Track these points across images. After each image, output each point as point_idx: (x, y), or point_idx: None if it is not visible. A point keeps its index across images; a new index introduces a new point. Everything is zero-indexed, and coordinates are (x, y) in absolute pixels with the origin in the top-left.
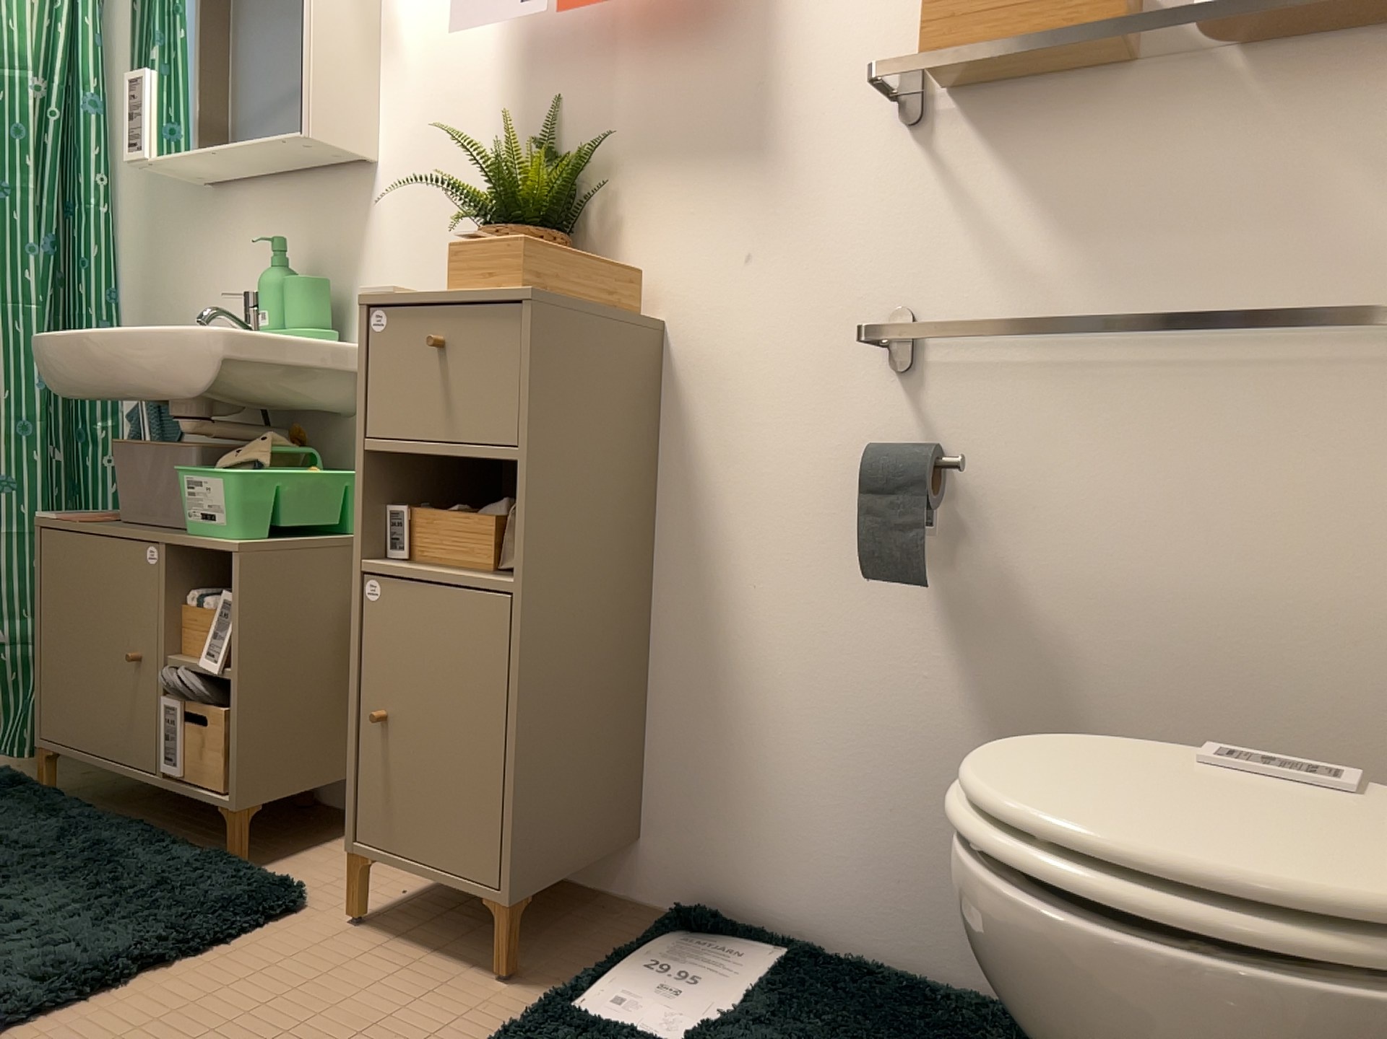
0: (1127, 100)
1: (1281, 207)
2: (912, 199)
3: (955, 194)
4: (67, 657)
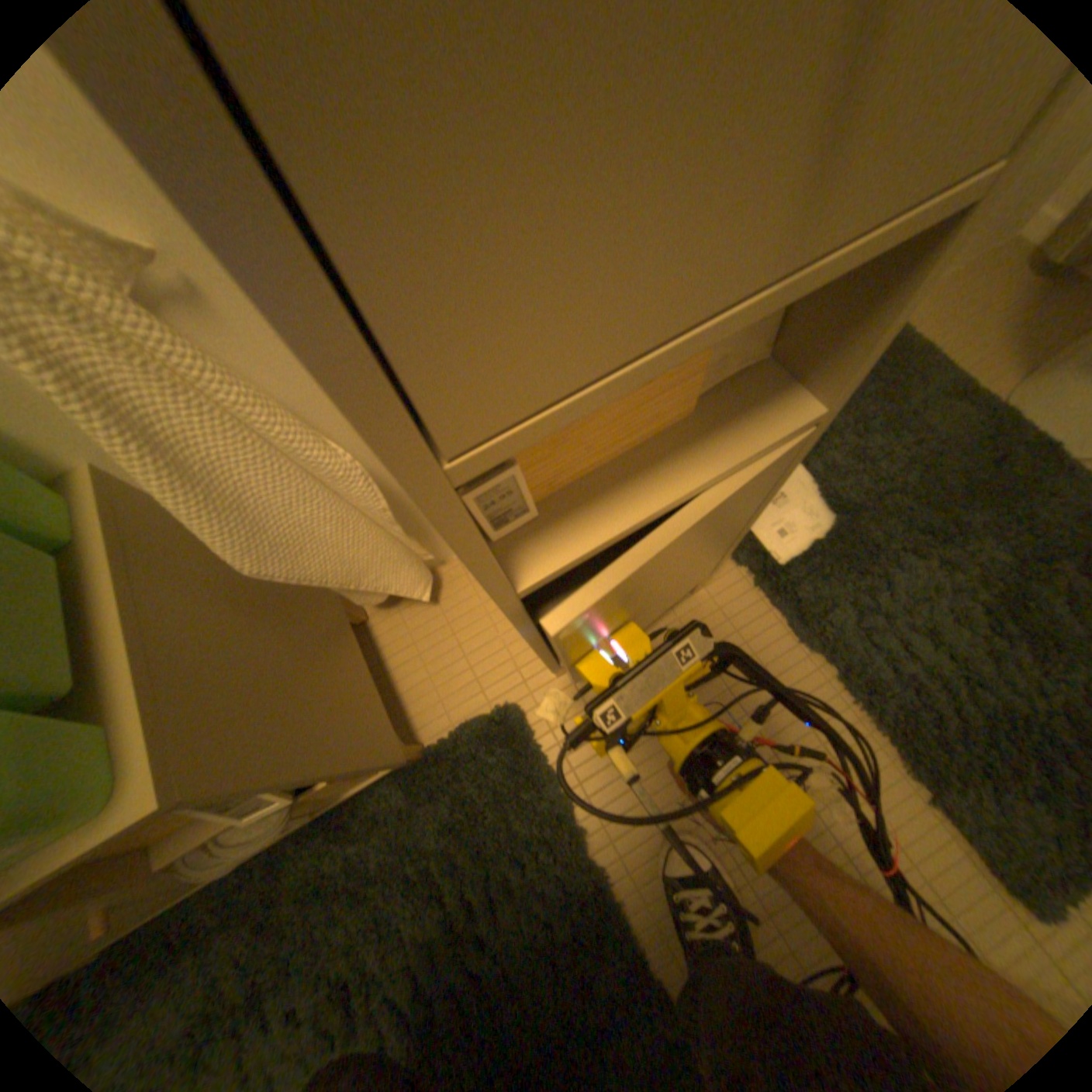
0: None
1: None
2: None
3: None
4: None
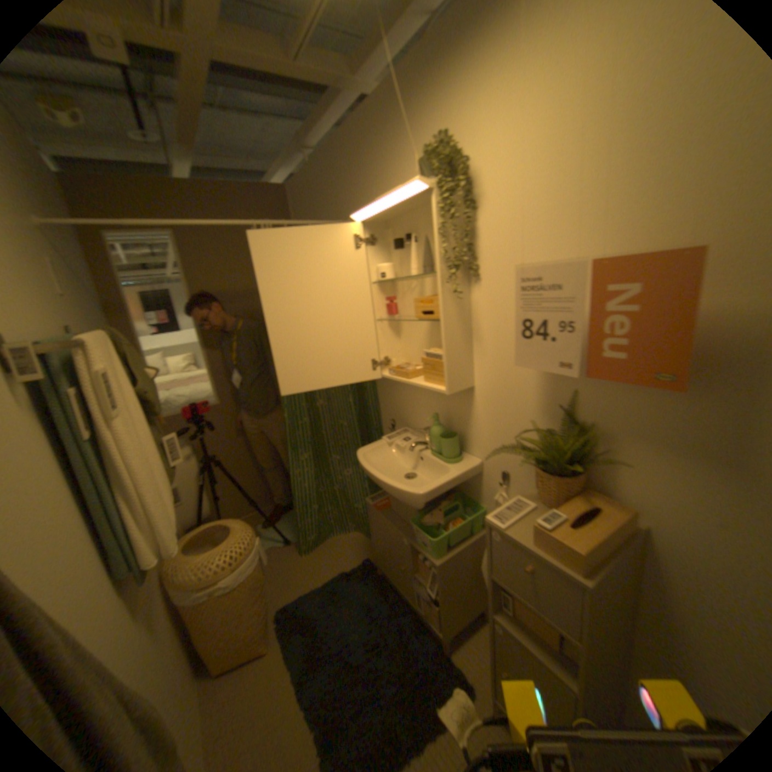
0: None
1: None
2: None
3: None
4: (377, 545)
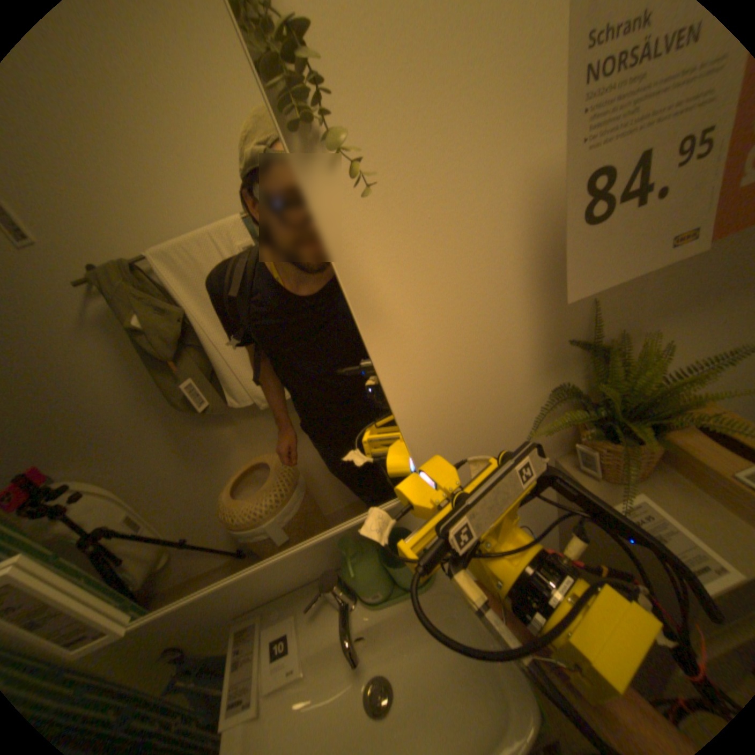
0: None
1: None
2: None
3: None
4: None
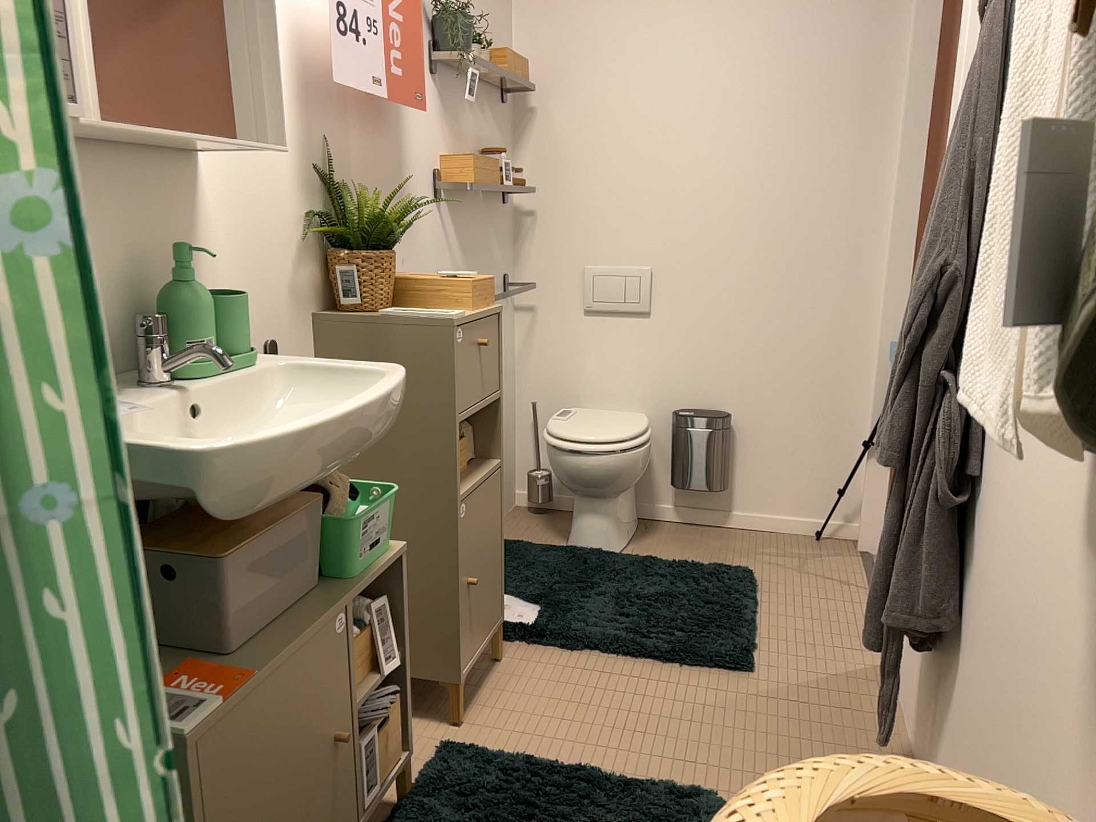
0: (471, 203)
1: (490, 247)
2: (440, 235)
3: (448, 234)
4: None
